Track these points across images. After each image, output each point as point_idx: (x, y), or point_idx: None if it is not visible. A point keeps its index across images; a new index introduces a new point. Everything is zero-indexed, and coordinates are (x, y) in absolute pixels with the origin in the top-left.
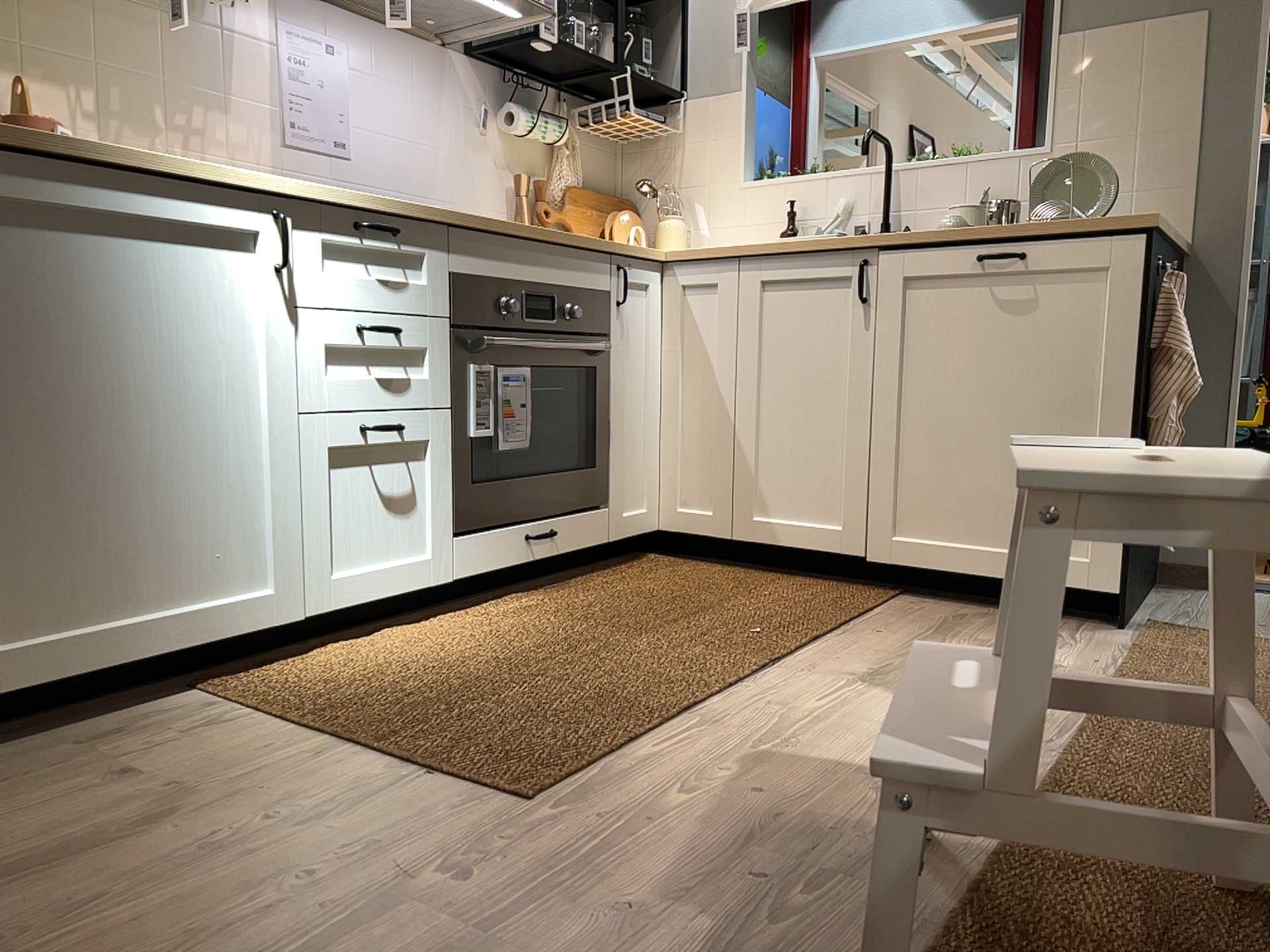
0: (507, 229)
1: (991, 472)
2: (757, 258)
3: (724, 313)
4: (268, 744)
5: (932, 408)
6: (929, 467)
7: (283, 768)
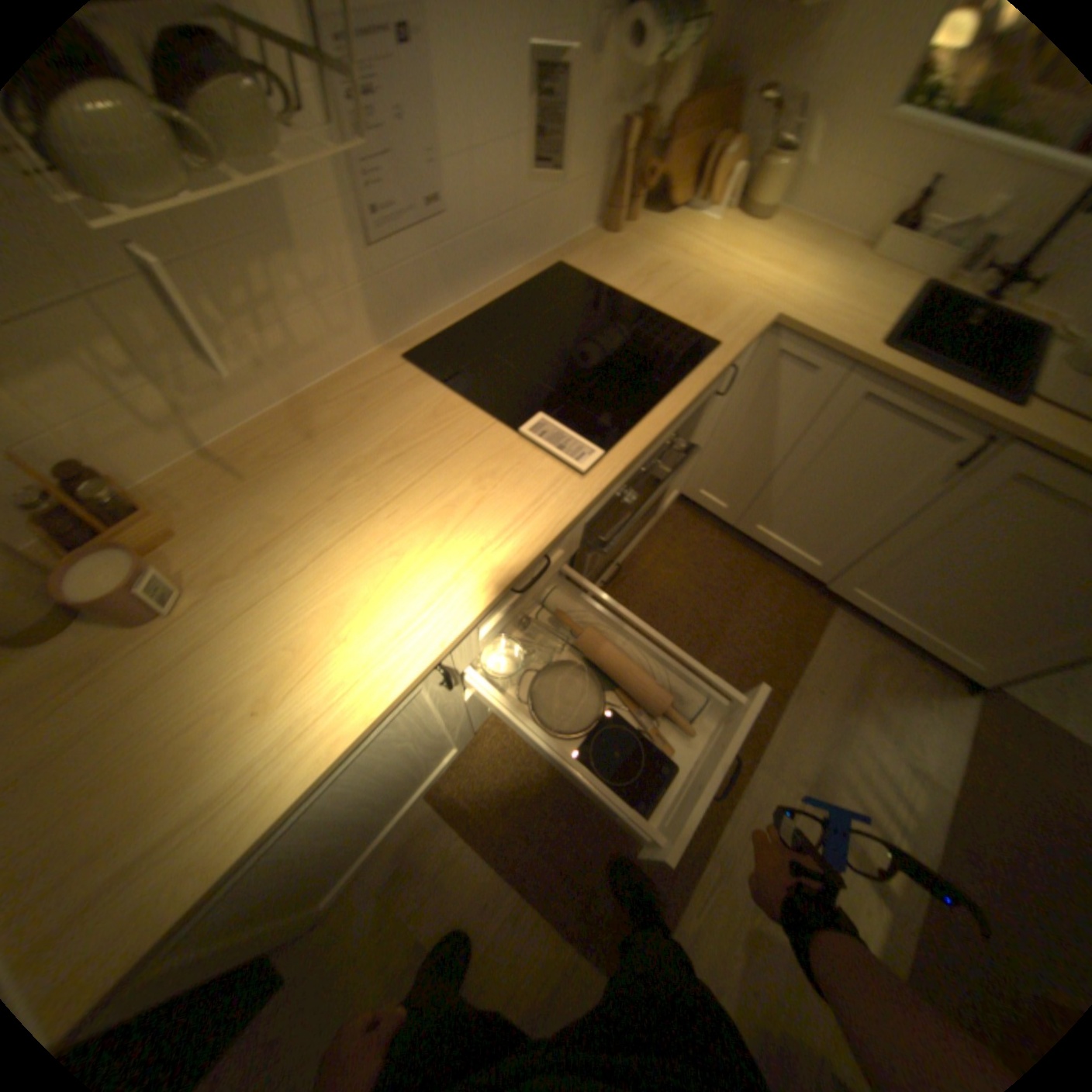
0: (647, 449)
1: (963, 605)
2: (880, 371)
3: (812, 395)
4: (487, 914)
5: (952, 555)
6: (916, 577)
7: (503, 957)
